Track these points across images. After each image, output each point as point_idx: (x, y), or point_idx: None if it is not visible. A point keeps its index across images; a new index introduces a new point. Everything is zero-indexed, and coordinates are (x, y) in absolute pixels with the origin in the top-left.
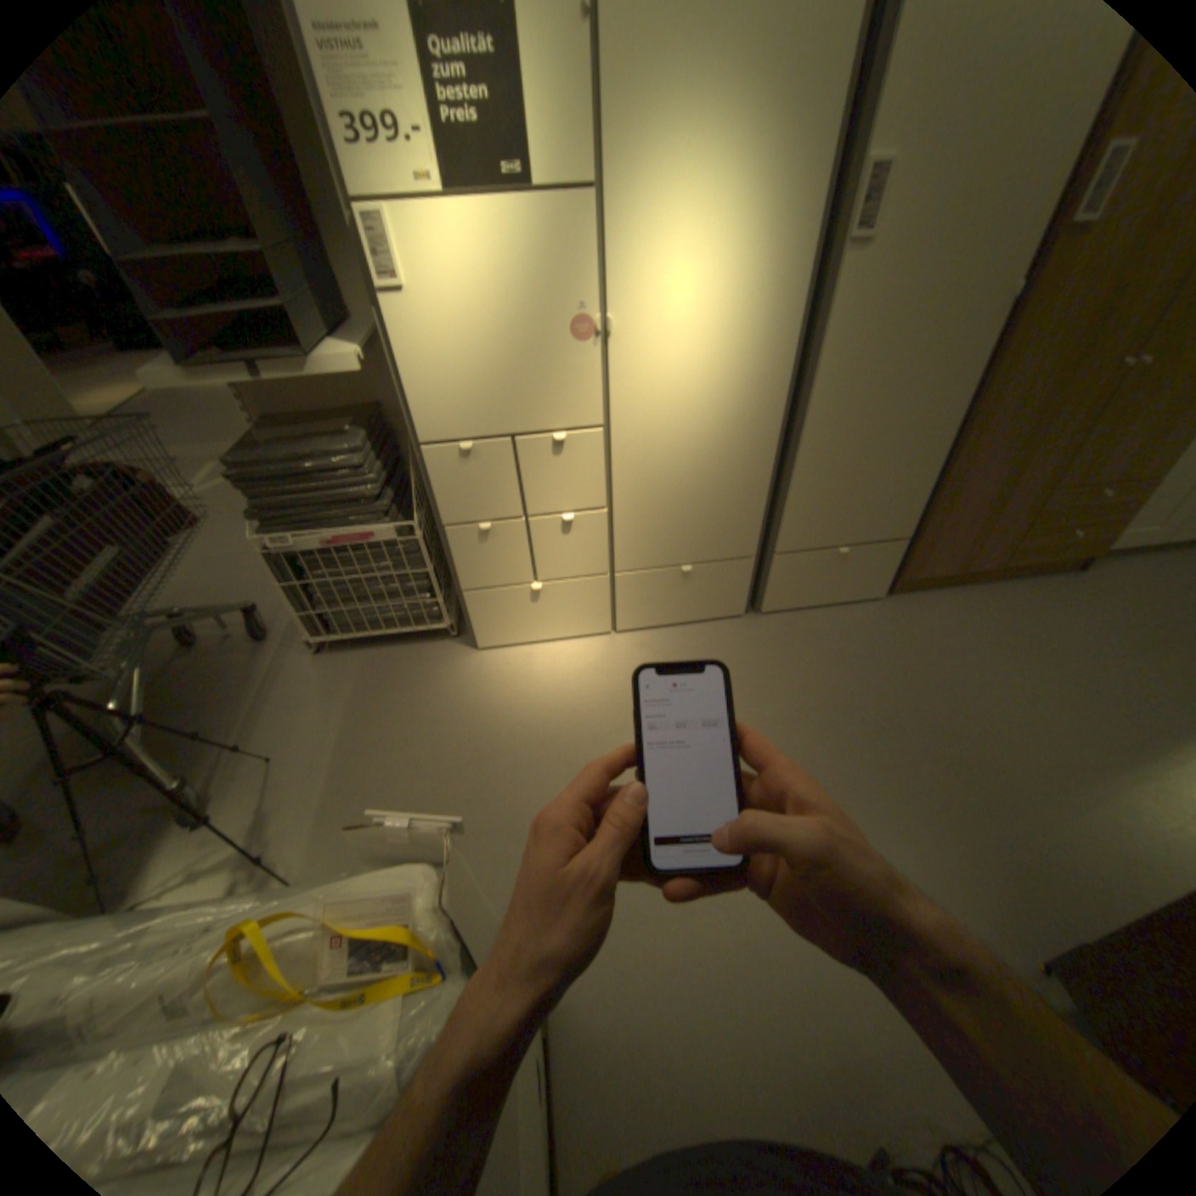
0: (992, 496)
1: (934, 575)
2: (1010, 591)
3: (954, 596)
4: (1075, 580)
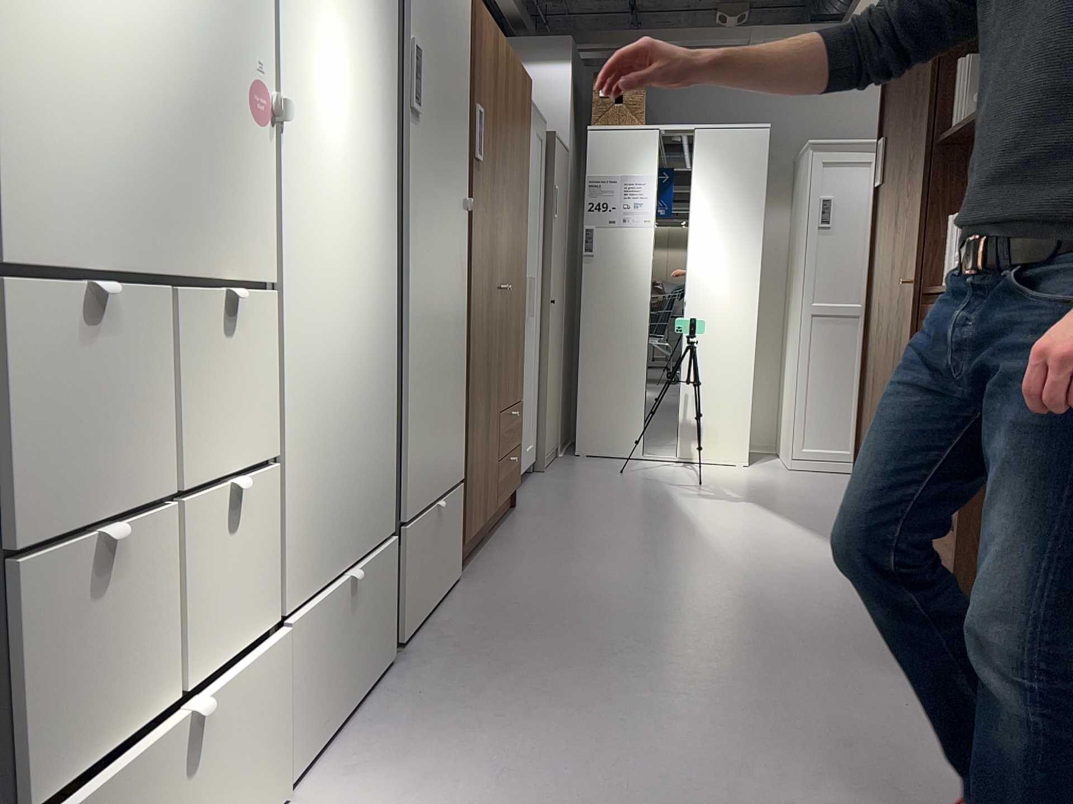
0: (481, 421)
1: (472, 533)
2: (506, 536)
3: (488, 555)
4: (519, 515)
